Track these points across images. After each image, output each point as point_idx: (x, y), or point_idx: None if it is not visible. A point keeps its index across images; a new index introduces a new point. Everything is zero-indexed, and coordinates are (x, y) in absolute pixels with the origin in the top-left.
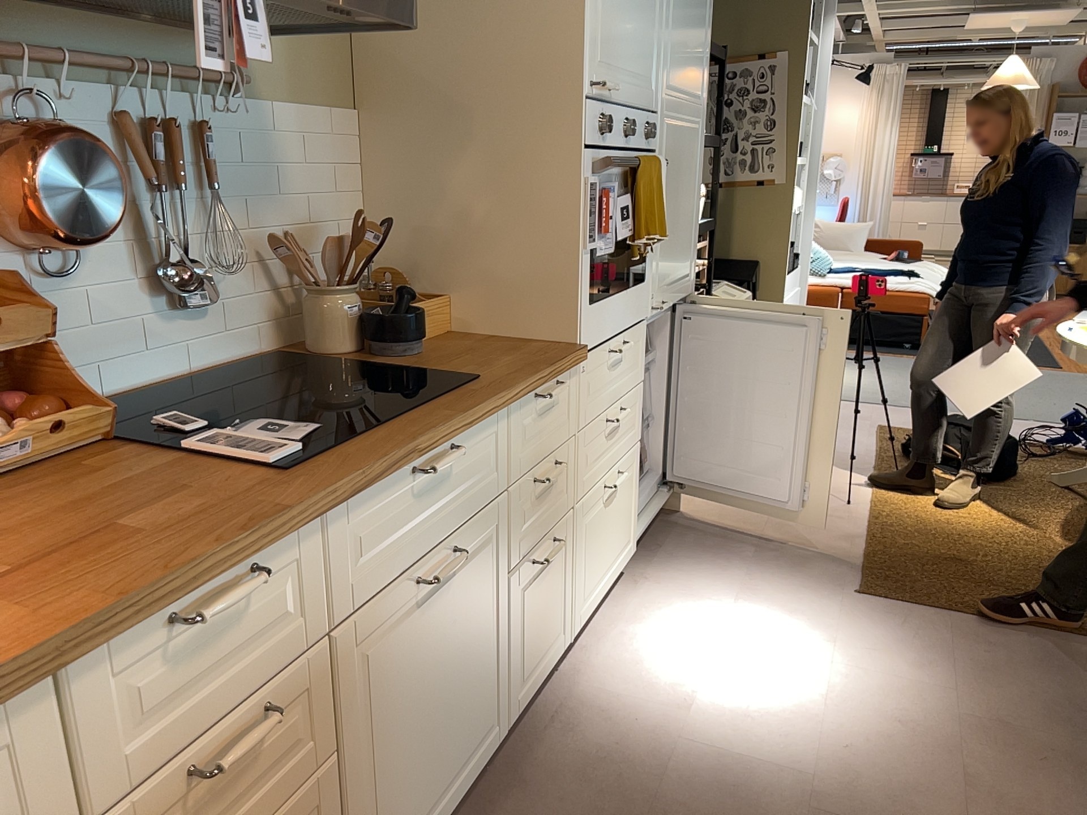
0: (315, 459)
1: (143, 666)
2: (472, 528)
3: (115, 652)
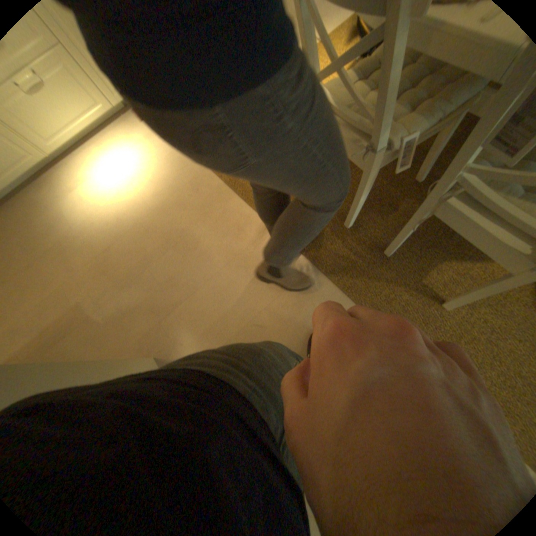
0: None
1: None
2: None
3: None
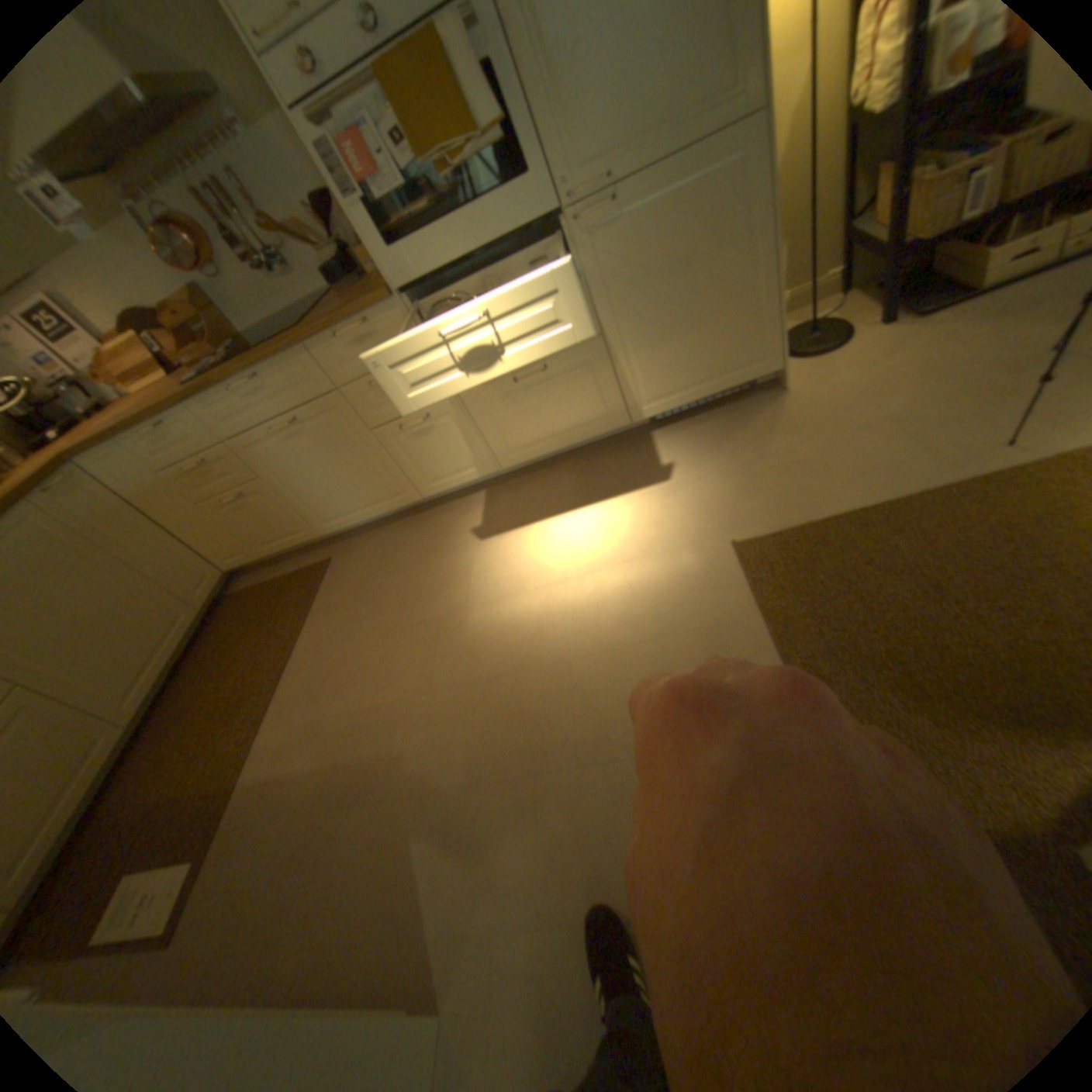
0: (194, 380)
1: (144, 441)
2: (311, 408)
3: (130, 437)
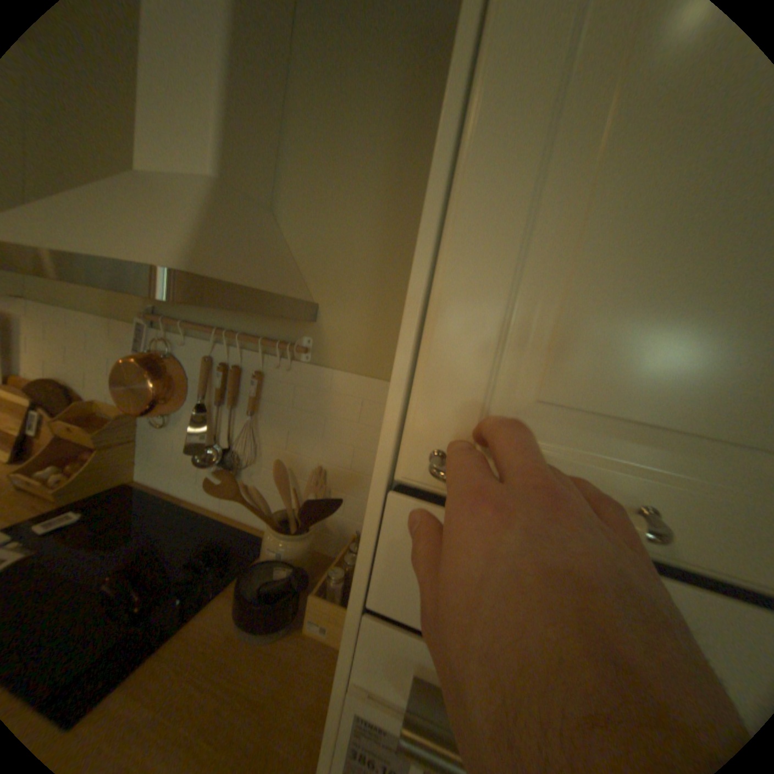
0: None
1: None
2: None
3: None
